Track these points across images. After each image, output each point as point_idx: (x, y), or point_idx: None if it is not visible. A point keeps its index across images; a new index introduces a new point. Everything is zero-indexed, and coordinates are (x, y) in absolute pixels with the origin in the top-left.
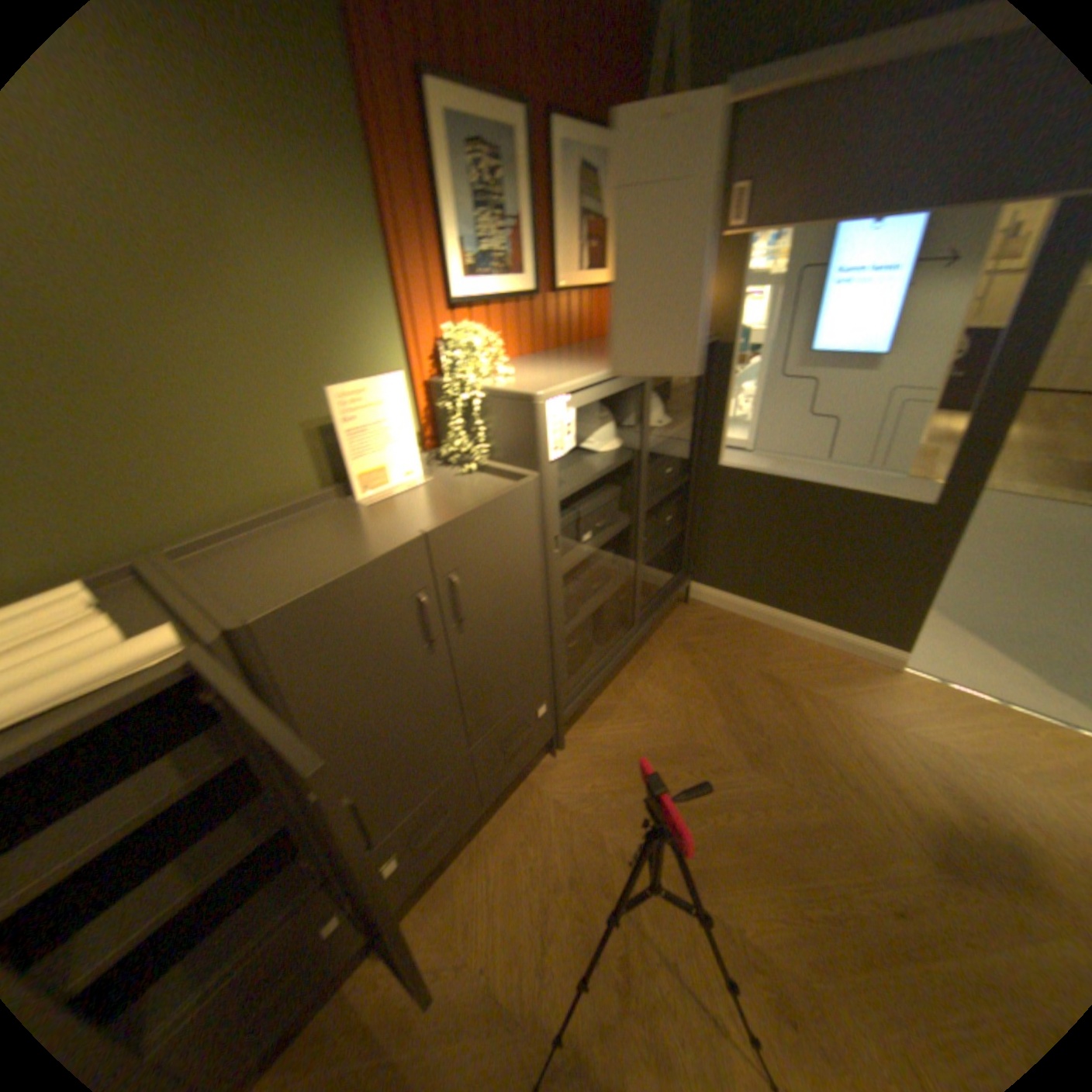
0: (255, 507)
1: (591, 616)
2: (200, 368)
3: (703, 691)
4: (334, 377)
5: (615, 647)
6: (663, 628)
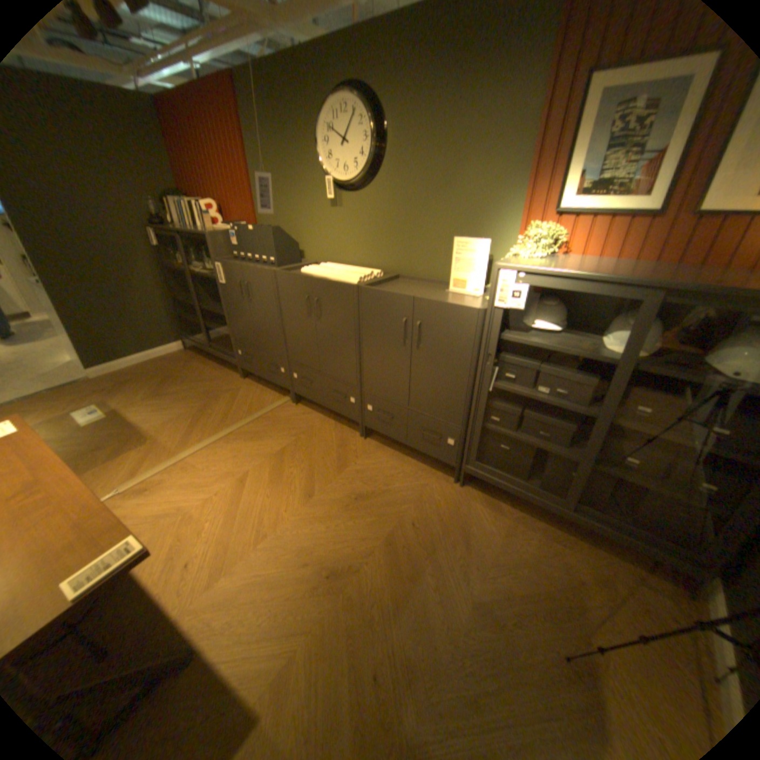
0: (430, 276)
1: (532, 451)
2: (433, 222)
3: (548, 585)
4: (468, 236)
5: (533, 487)
6: (623, 564)
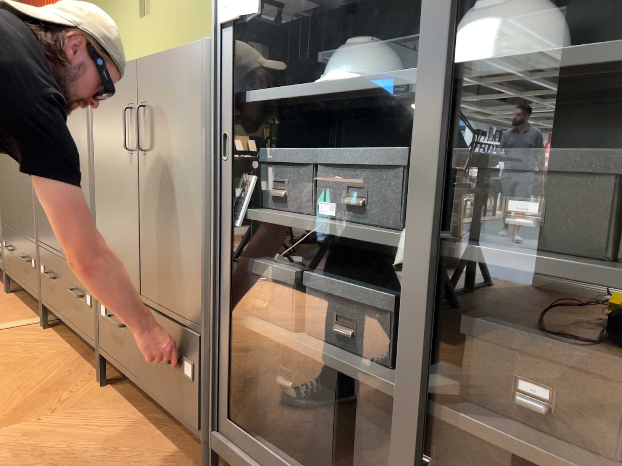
0: None
1: (334, 391)
2: None
3: None
4: None
5: None
6: None
